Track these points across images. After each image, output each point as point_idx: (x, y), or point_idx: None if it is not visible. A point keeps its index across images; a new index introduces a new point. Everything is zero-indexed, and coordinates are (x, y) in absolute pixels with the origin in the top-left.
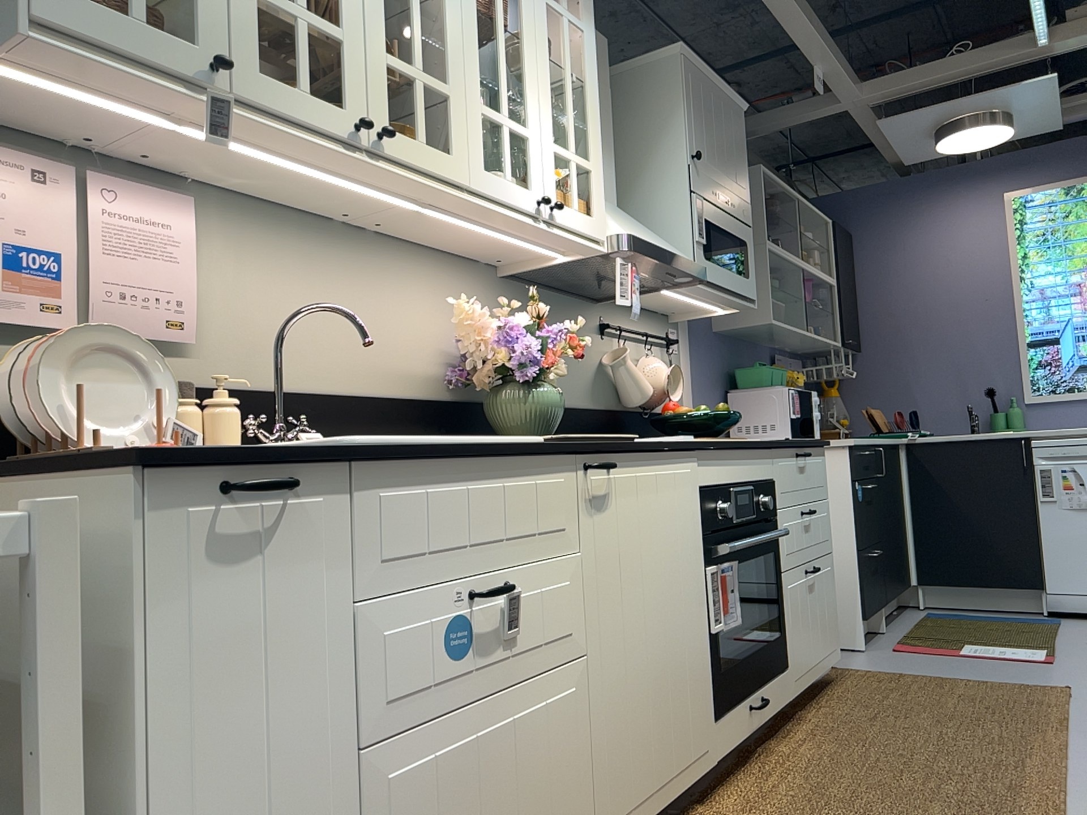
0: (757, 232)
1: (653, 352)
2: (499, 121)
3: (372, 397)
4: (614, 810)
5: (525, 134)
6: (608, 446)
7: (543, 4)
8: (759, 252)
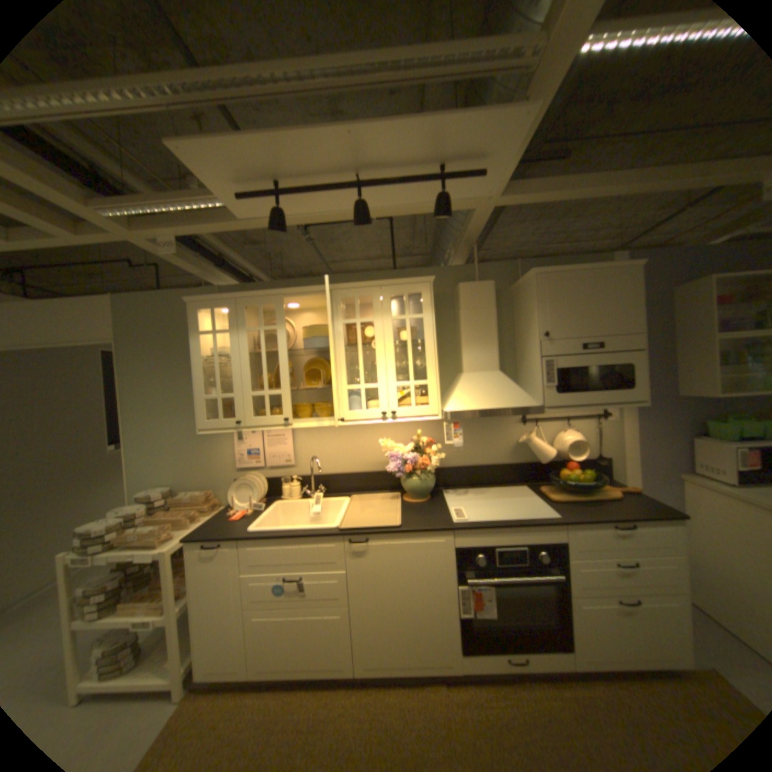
0: (708, 326)
1: (581, 424)
2: (358, 389)
3: (361, 473)
4: (365, 665)
5: (375, 387)
6: (362, 533)
7: (388, 323)
8: (709, 343)
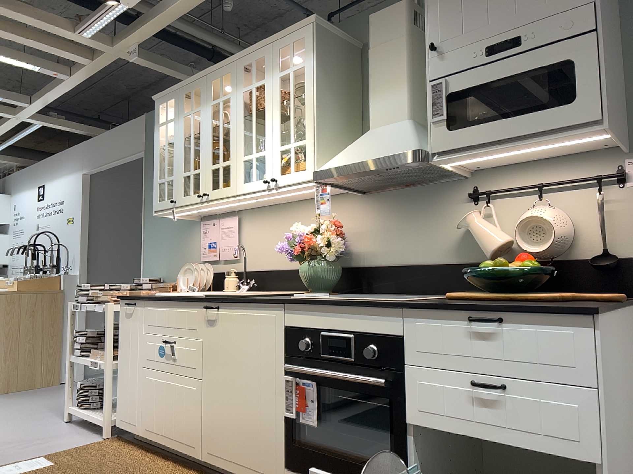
0: None
1: (571, 196)
2: (250, 158)
3: (289, 269)
4: (209, 447)
5: (262, 154)
6: (212, 299)
7: (275, 81)
8: None
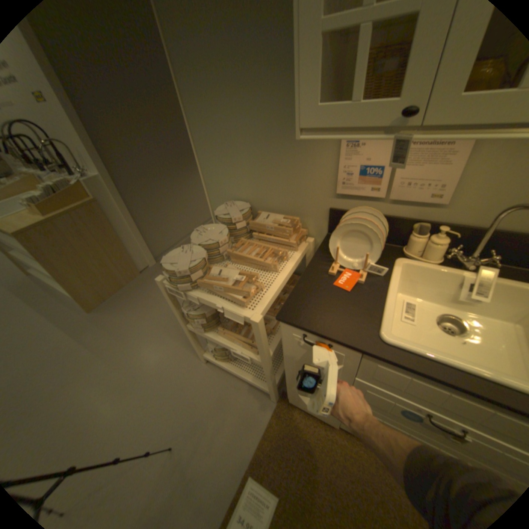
0: None
1: None
2: None
3: None
4: None
5: None
6: None
7: None
8: None
